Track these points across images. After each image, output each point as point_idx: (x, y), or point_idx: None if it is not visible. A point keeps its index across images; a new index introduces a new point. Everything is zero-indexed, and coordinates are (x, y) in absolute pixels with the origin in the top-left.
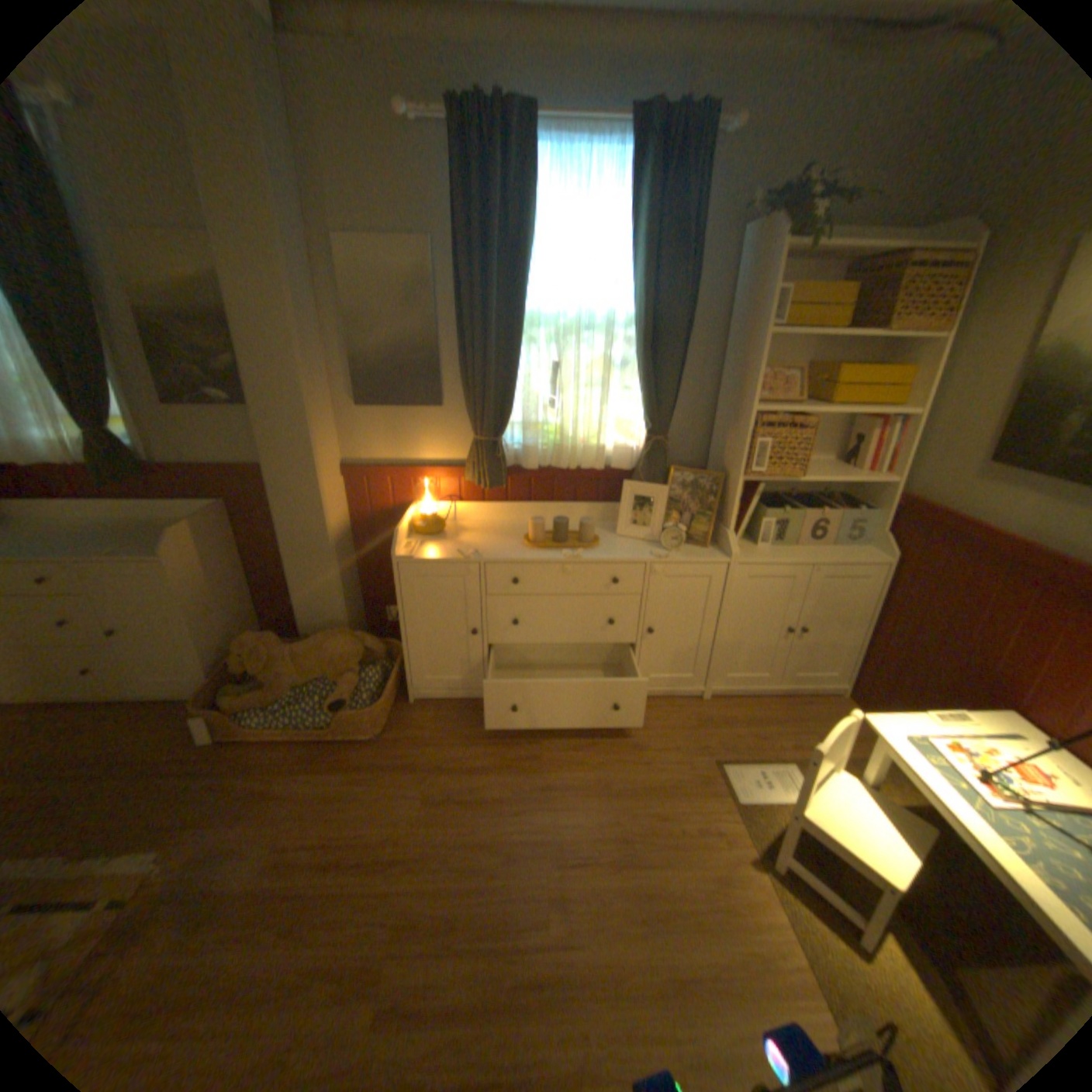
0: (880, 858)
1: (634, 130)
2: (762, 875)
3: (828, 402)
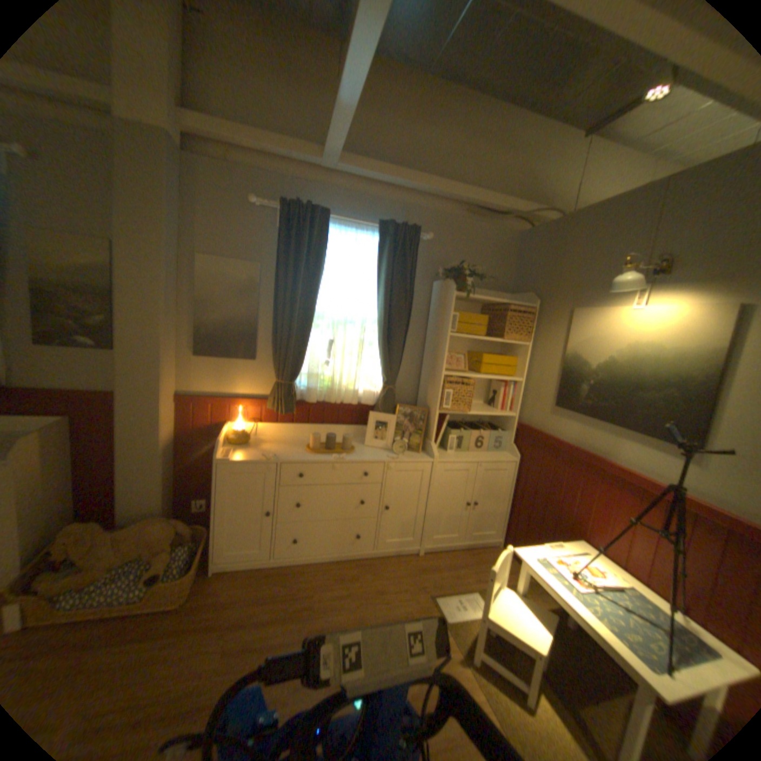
0: (531, 637)
1: (379, 231)
2: (466, 670)
3: (478, 372)
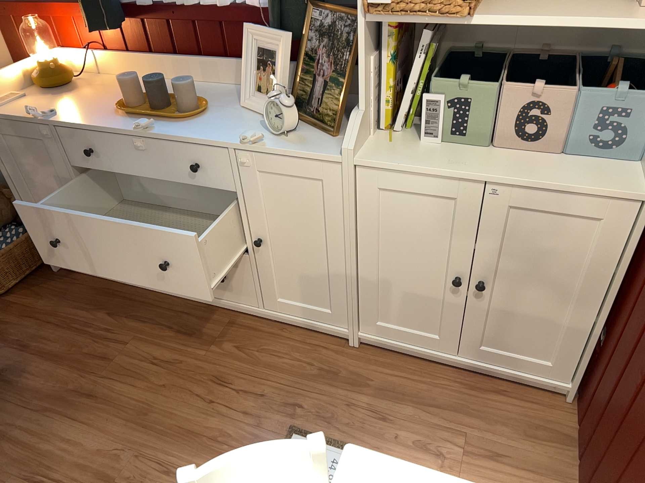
0: None
1: None
2: None
3: None
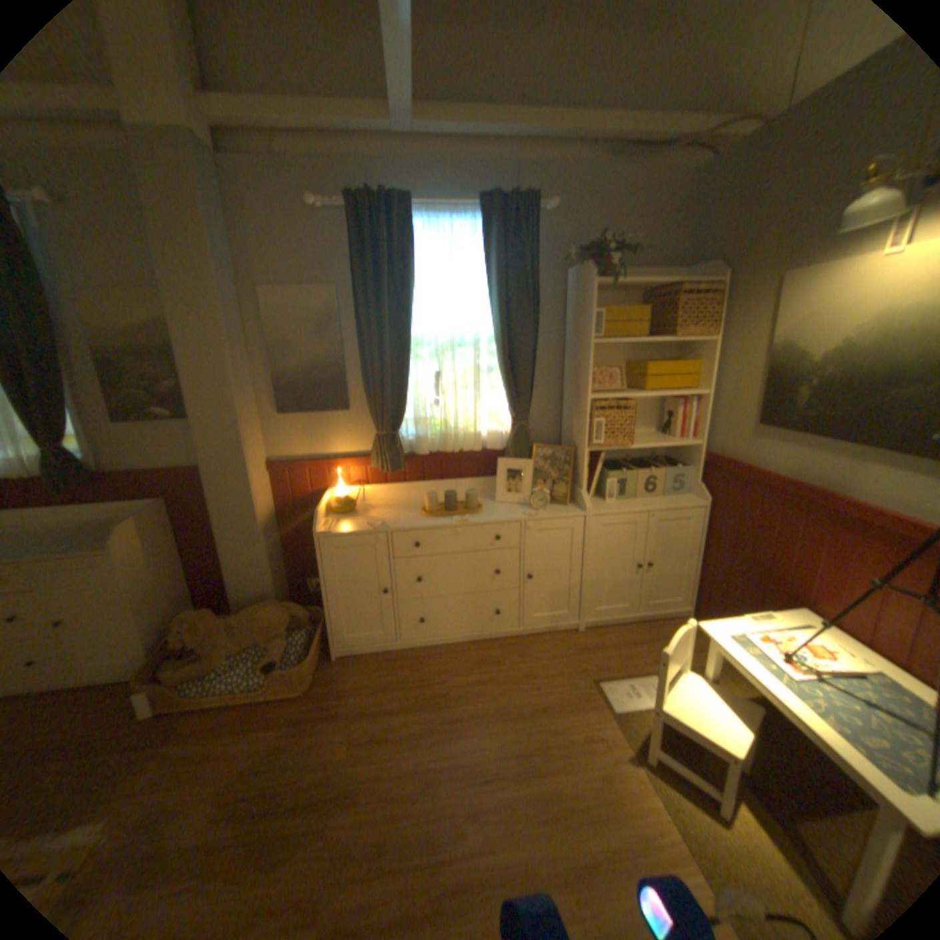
0: (722, 735)
1: (481, 209)
2: (638, 769)
3: (642, 389)
